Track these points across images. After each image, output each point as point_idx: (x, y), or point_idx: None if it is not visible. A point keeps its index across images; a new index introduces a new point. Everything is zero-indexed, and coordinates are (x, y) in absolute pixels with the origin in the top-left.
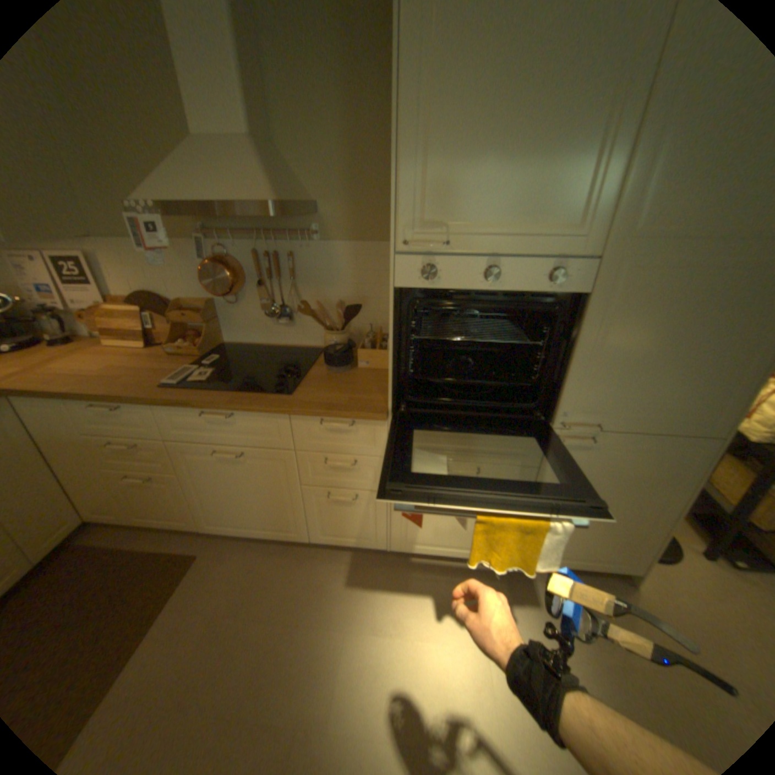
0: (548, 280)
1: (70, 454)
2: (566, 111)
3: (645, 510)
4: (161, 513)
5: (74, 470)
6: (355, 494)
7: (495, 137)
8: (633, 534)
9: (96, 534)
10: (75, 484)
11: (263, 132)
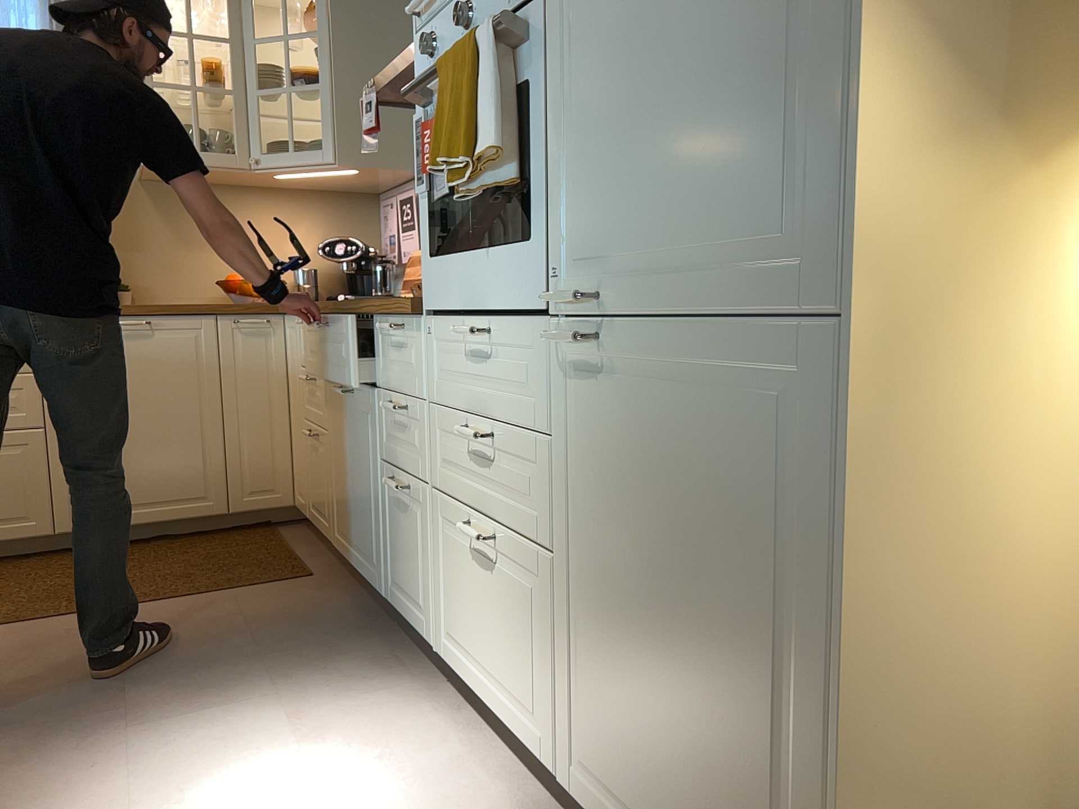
0: None
1: (295, 394)
2: None
3: (752, 646)
4: (320, 499)
5: (296, 419)
6: (410, 486)
7: None
8: (751, 768)
9: (297, 529)
10: (295, 442)
11: None
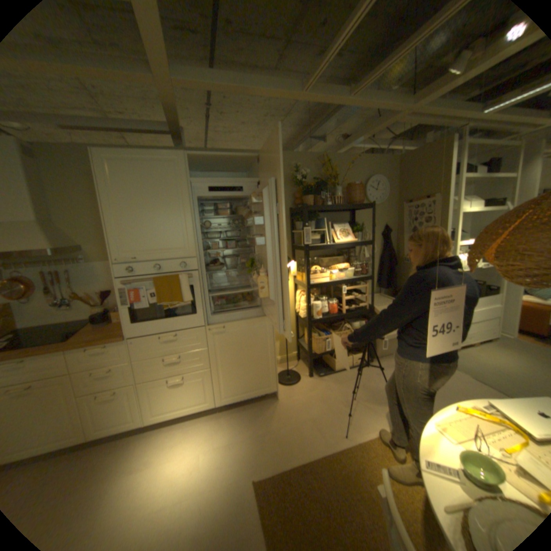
0: (180, 267)
1: None
2: (166, 216)
3: (259, 355)
4: None
5: None
6: (113, 392)
7: (144, 224)
8: (261, 369)
9: None
10: None
11: (46, 219)
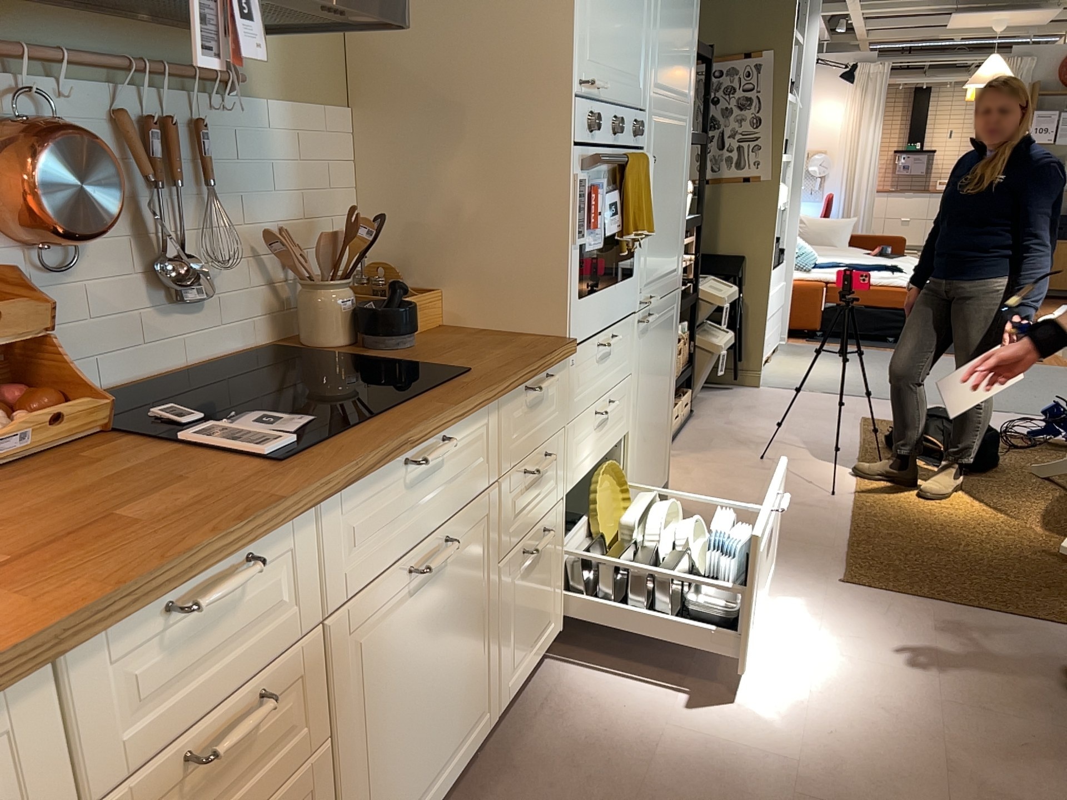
0: (634, 135)
1: None
2: None
3: (666, 388)
4: None
5: None
6: (543, 528)
7: None
8: (663, 425)
9: None
10: None
11: None
